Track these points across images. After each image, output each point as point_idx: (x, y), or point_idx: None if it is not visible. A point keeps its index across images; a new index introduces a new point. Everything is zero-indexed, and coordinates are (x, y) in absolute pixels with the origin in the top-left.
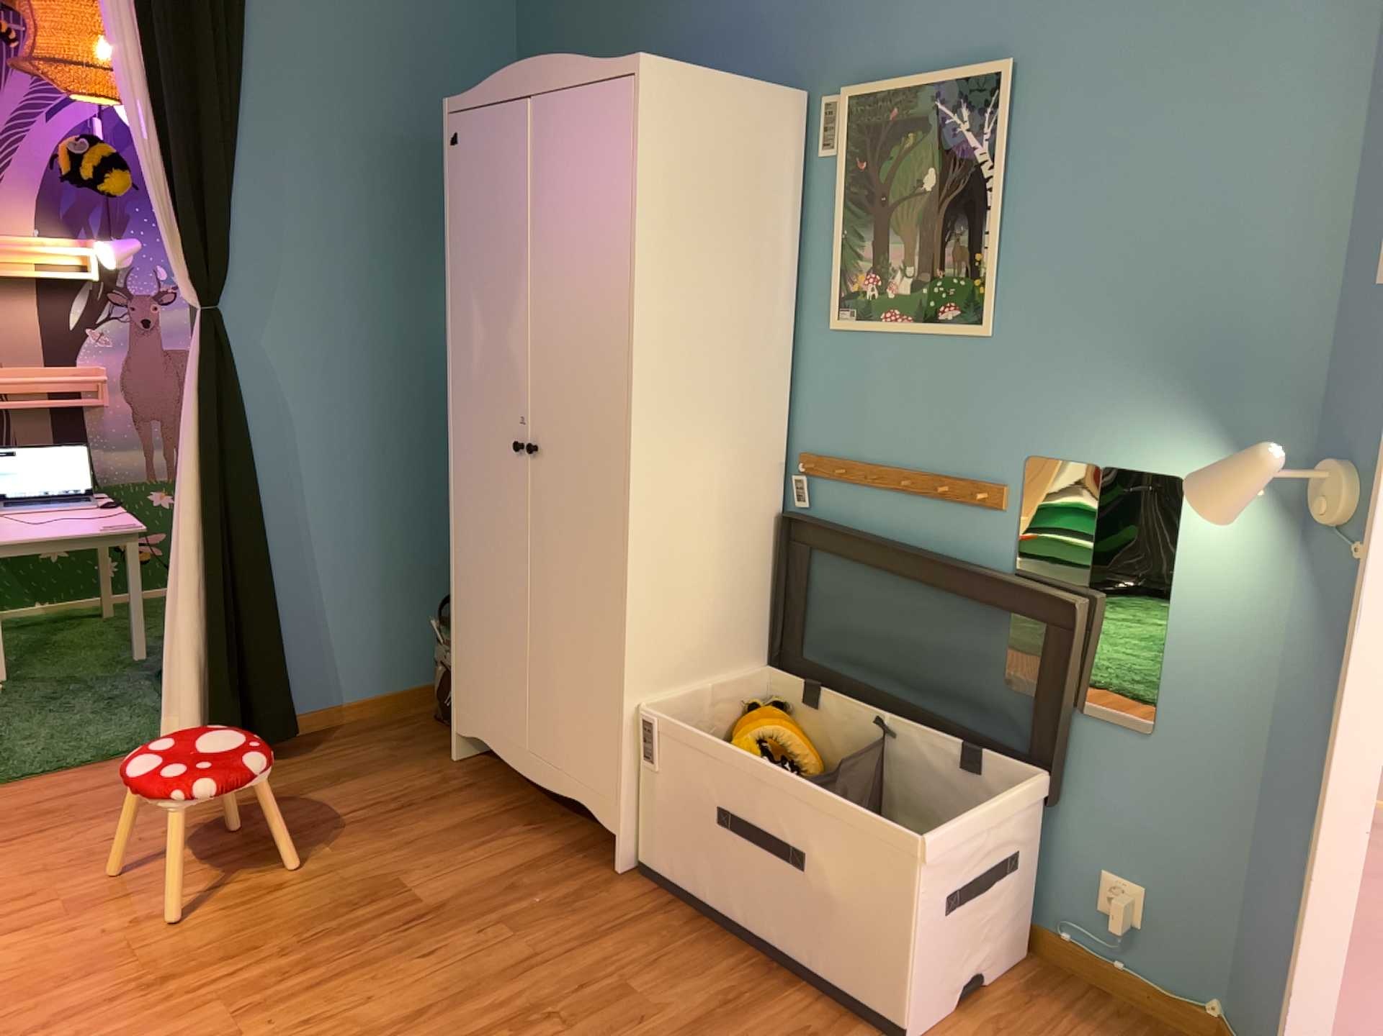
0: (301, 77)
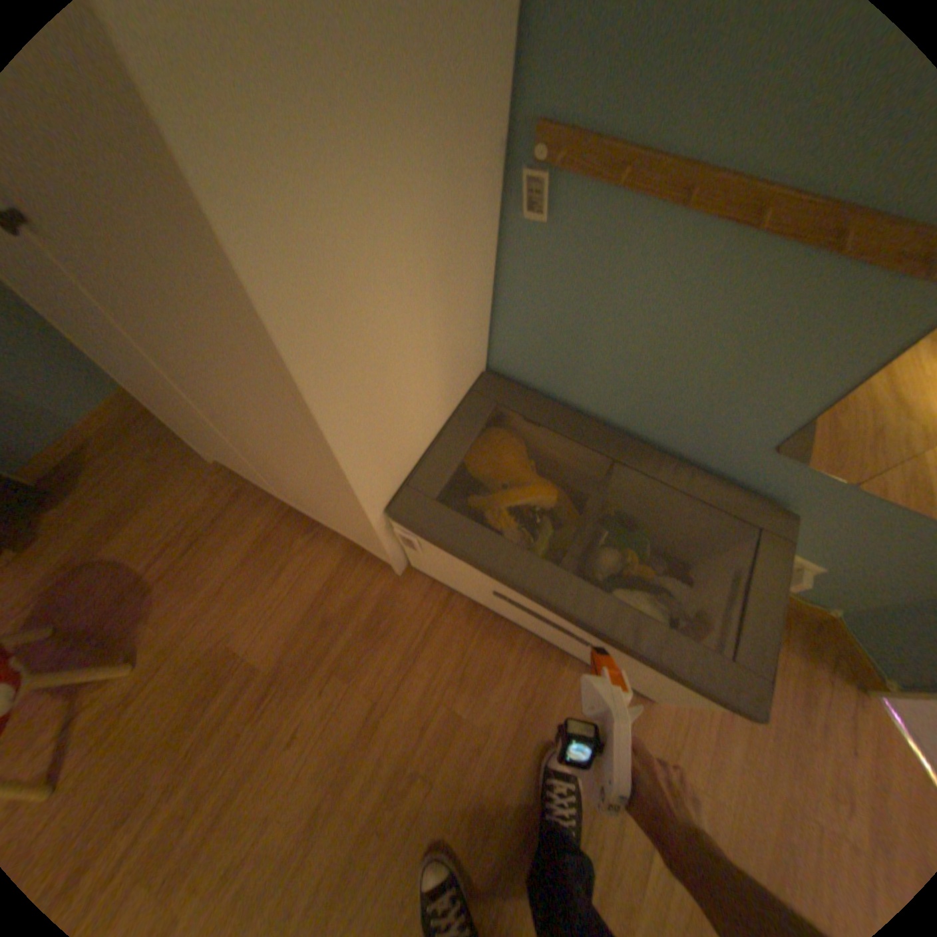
0: None
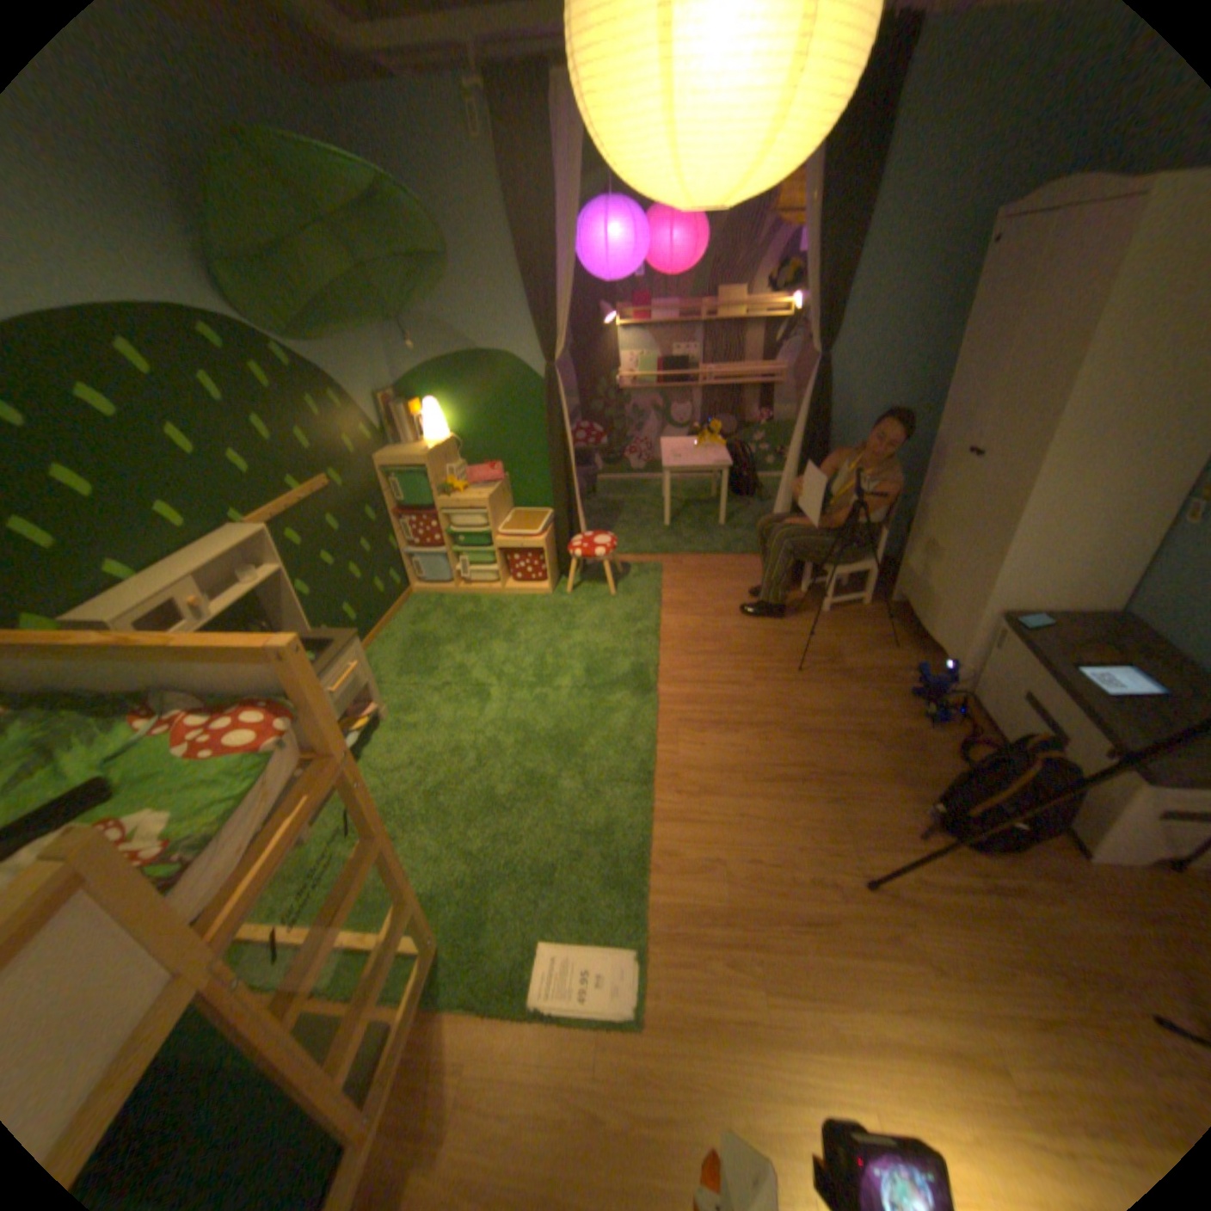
0: (910, 200)
